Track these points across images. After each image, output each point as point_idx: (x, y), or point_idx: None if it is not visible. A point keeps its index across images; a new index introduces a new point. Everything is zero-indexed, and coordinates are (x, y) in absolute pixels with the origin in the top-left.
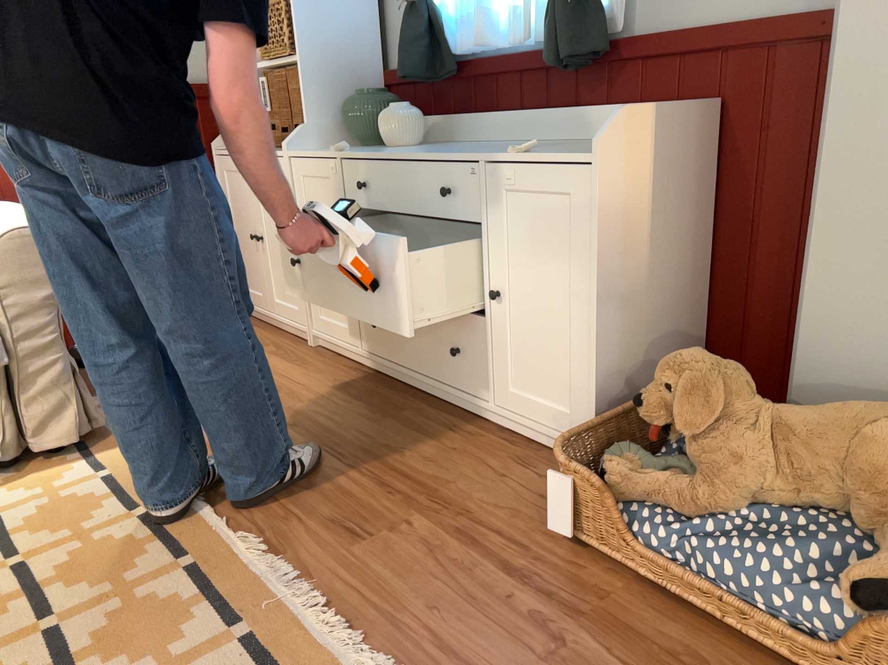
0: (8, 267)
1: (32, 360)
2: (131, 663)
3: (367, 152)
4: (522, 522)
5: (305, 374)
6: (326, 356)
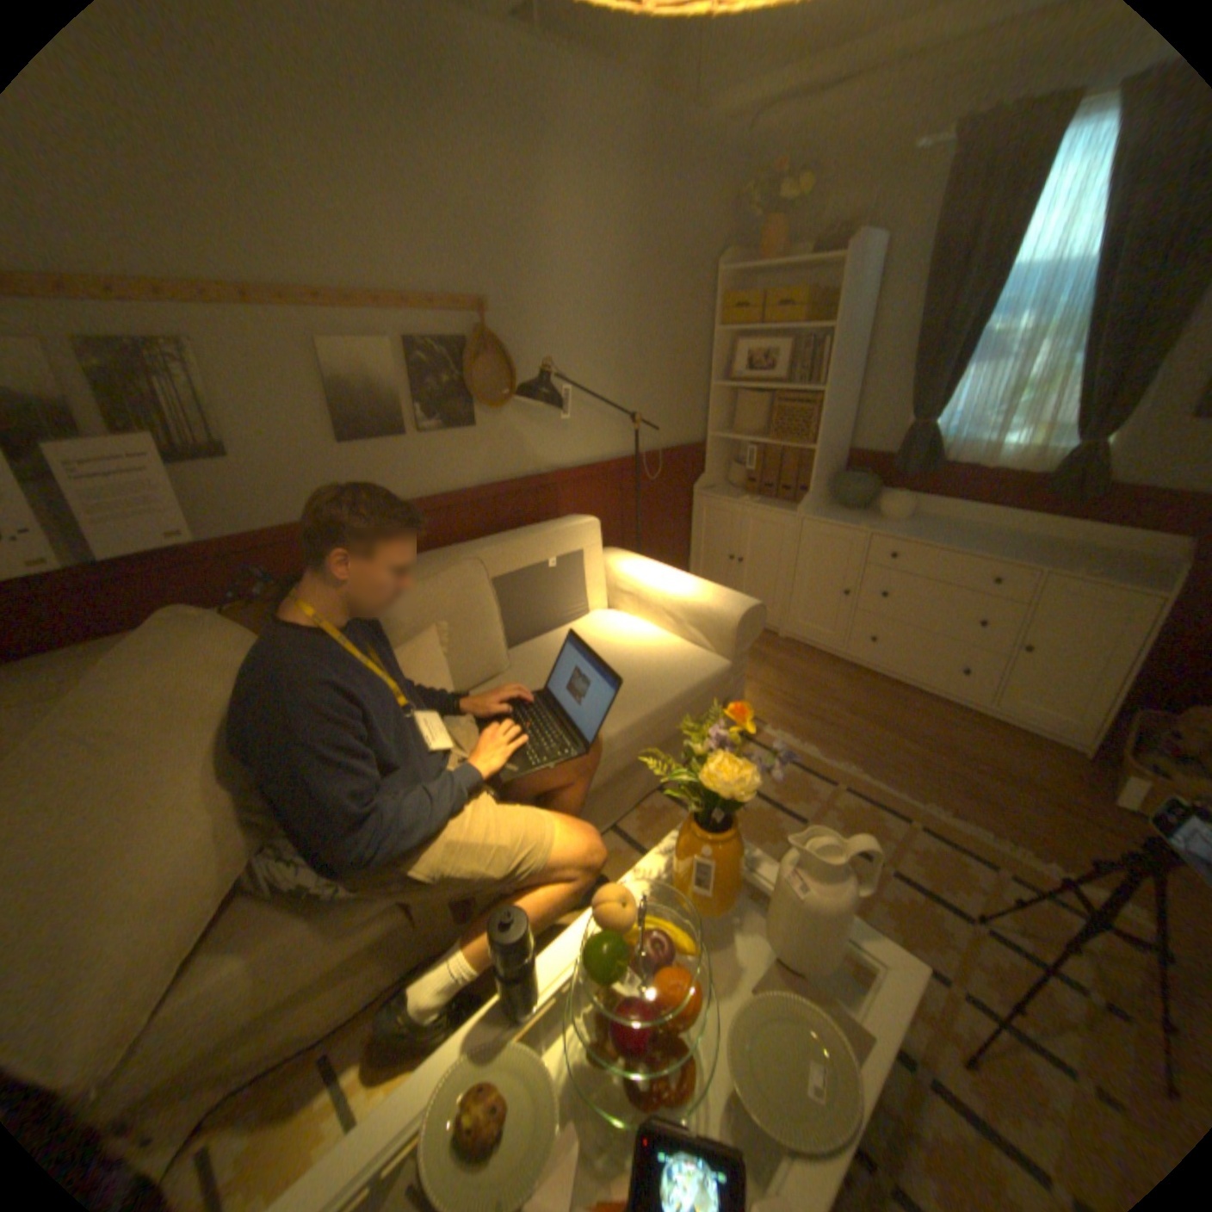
0: (741, 633)
1: (735, 687)
2: (969, 896)
3: (894, 531)
4: (1081, 795)
5: (808, 666)
6: (803, 649)
